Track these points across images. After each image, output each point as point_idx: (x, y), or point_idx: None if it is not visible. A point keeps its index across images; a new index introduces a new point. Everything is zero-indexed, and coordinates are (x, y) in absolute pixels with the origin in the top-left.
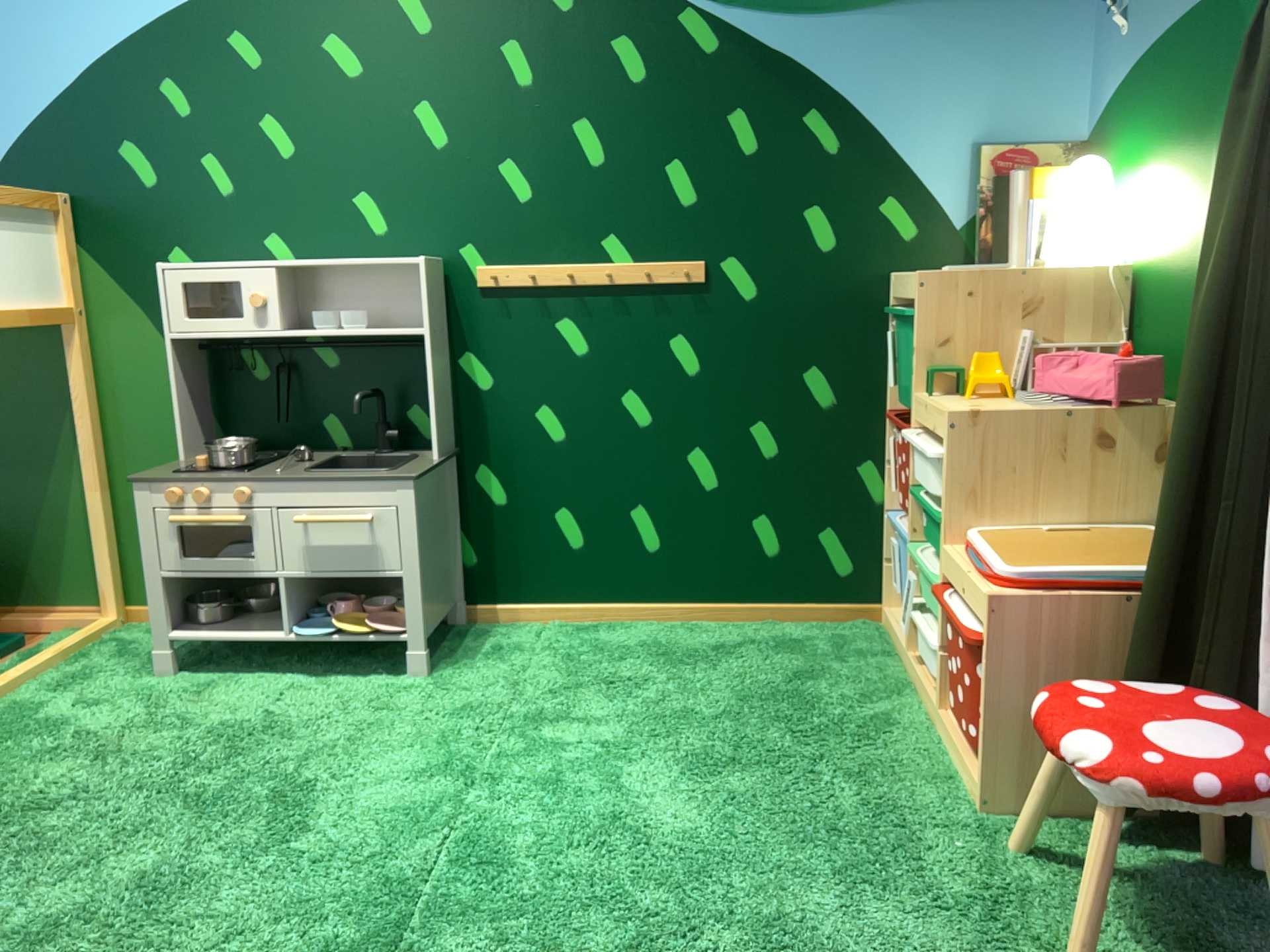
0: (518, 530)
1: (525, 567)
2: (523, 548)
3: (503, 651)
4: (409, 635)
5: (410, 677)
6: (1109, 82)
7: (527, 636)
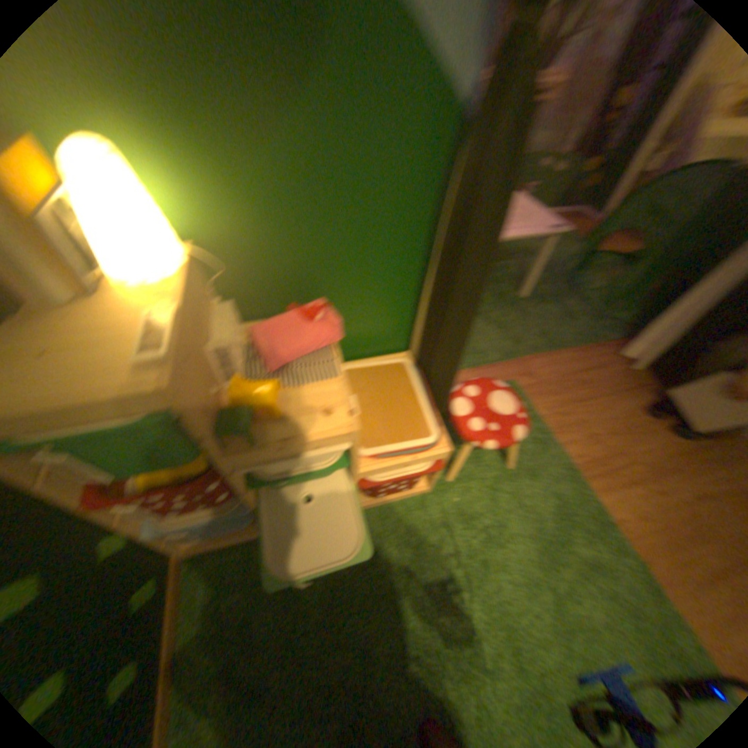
0: None
1: None
2: None
3: None
4: None
5: None
6: None
7: None
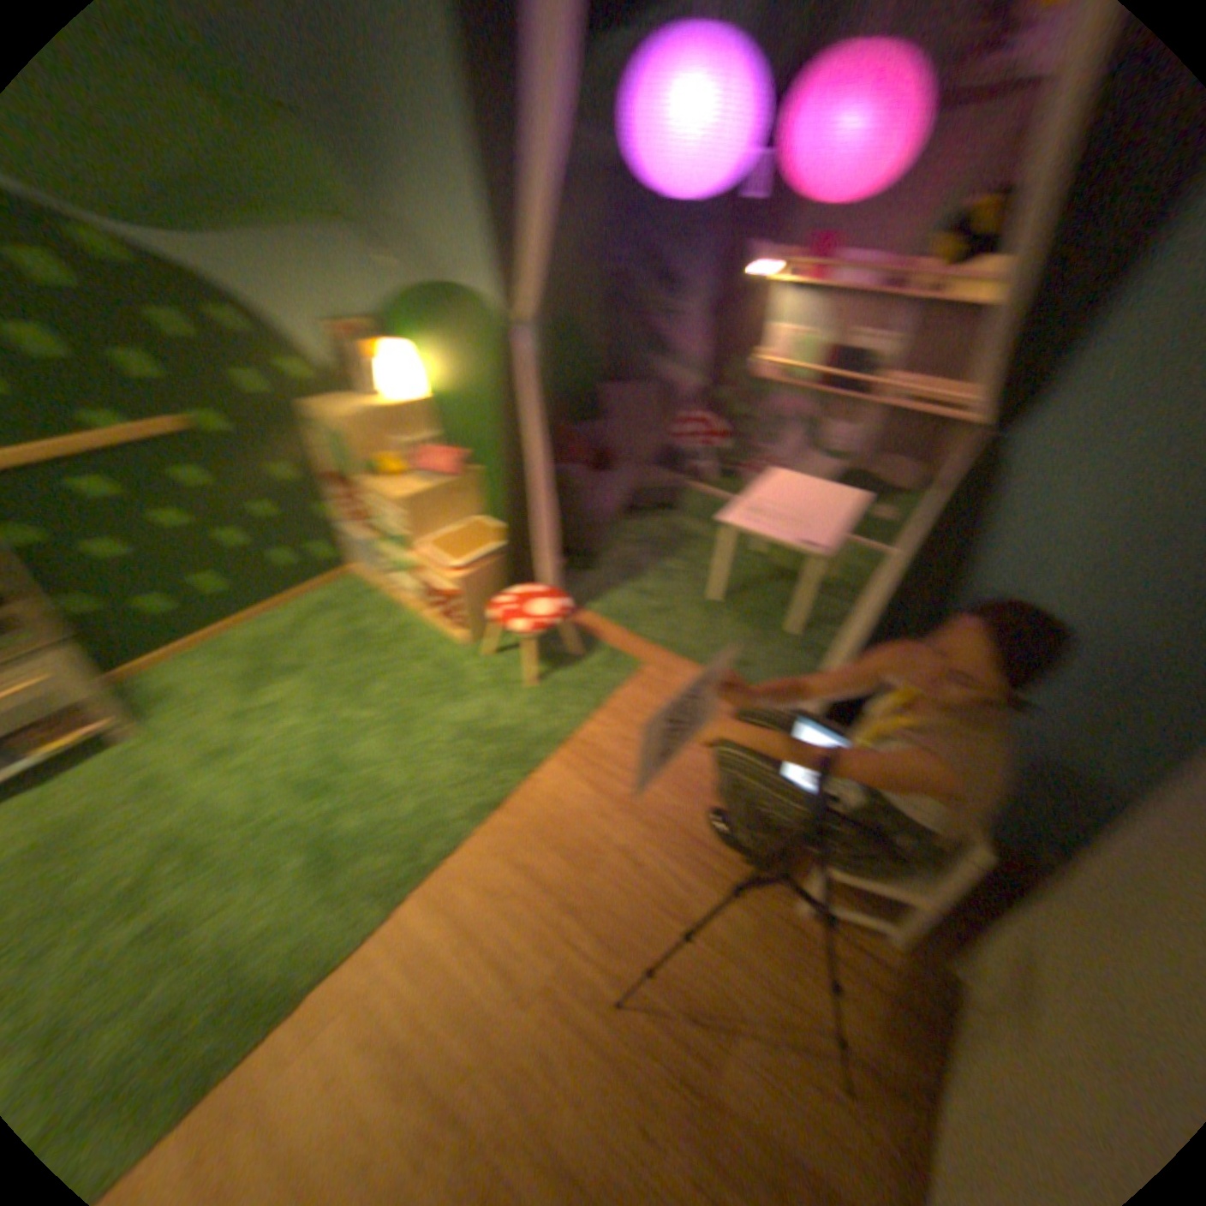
0: (103, 625)
1: (121, 643)
2: (112, 633)
3: (153, 697)
4: (98, 729)
5: (113, 748)
6: (378, 290)
7: (154, 680)
